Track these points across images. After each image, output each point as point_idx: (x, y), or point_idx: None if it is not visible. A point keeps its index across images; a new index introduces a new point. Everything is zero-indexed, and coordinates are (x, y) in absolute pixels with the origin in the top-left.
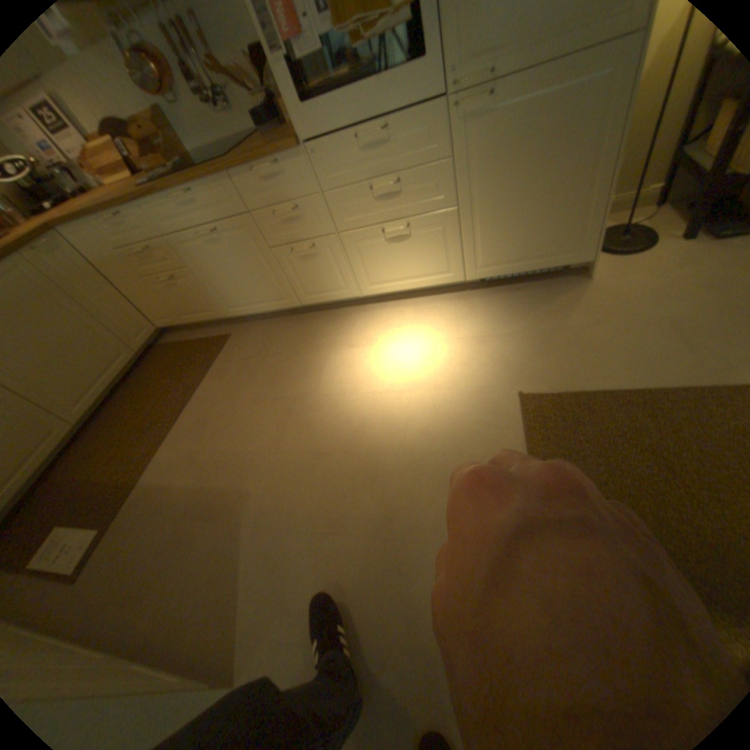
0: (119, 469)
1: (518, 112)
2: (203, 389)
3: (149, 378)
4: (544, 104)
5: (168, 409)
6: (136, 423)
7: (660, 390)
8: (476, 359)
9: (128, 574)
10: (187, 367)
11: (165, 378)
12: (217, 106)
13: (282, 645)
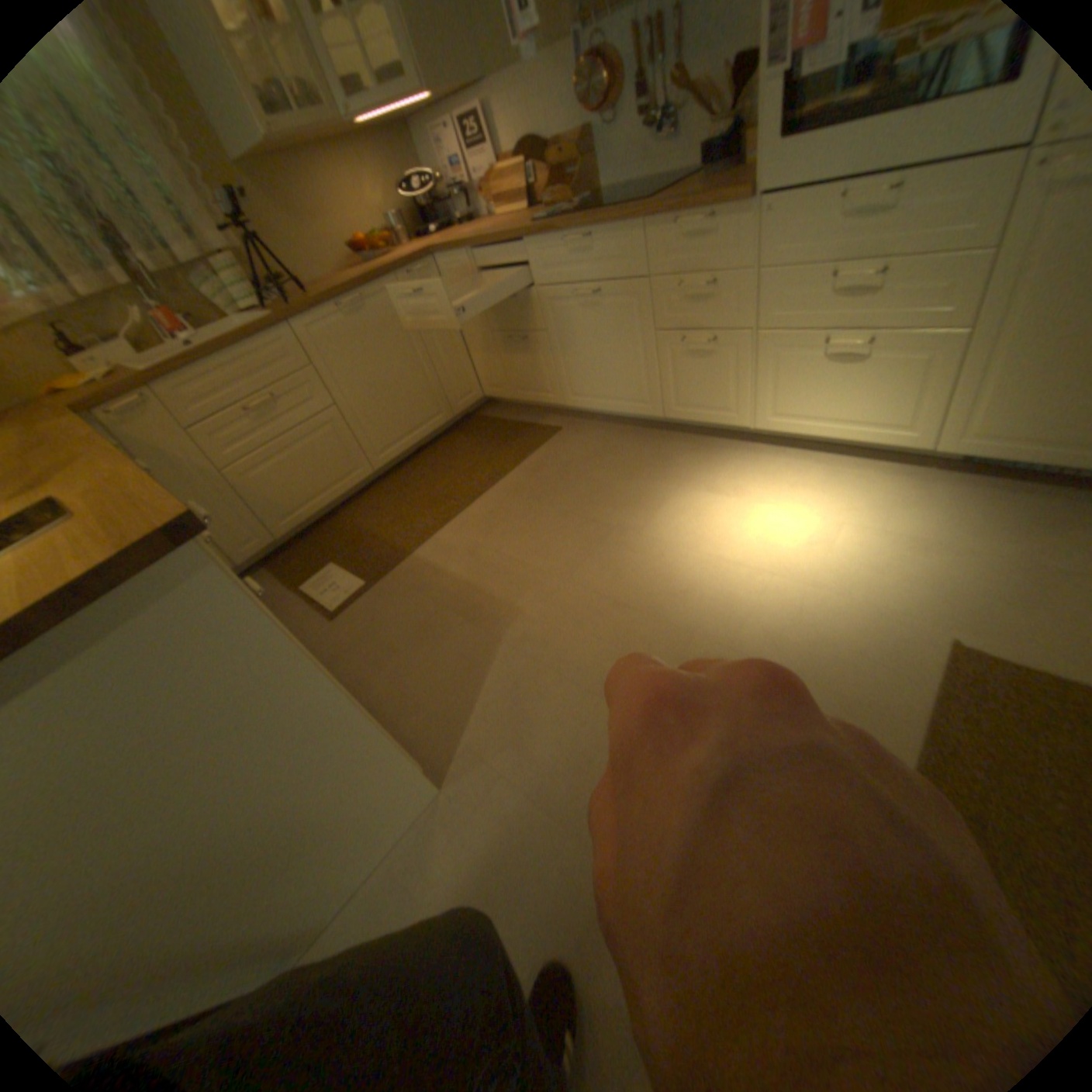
0: (401, 530)
1: None
2: (509, 479)
3: (458, 447)
4: None
5: (466, 487)
6: (430, 491)
7: None
8: (900, 569)
9: (378, 634)
10: (501, 449)
11: (474, 453)
12: (661, 131)
13: (501, 778)
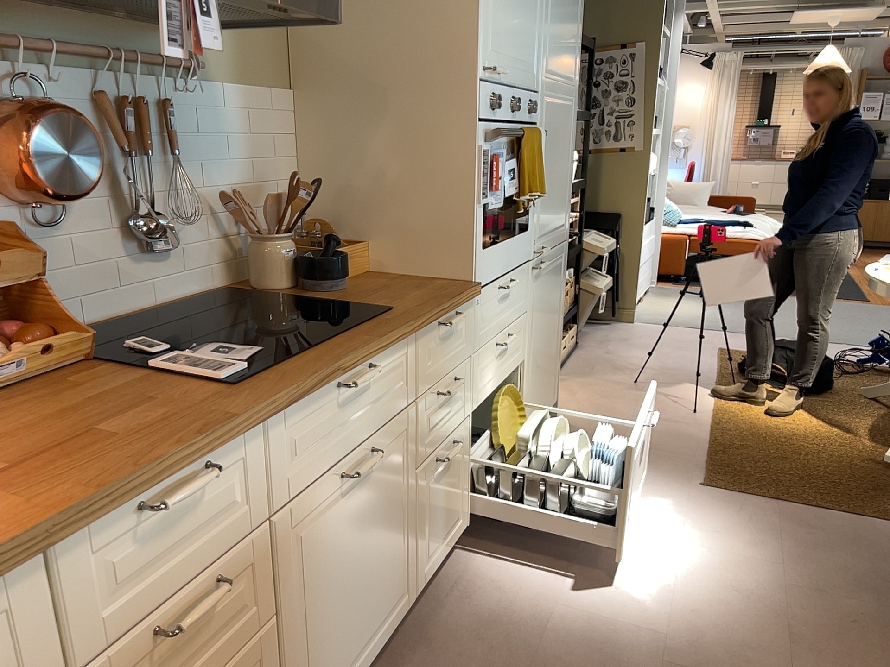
0: None
1: (546, 279)
2: None
3: None
4: (551, 275)
5: None
6: None
7: (710, 440)
8: (641, 493)
9: None
10: None
11: None
12: (148, 250)
13: None
